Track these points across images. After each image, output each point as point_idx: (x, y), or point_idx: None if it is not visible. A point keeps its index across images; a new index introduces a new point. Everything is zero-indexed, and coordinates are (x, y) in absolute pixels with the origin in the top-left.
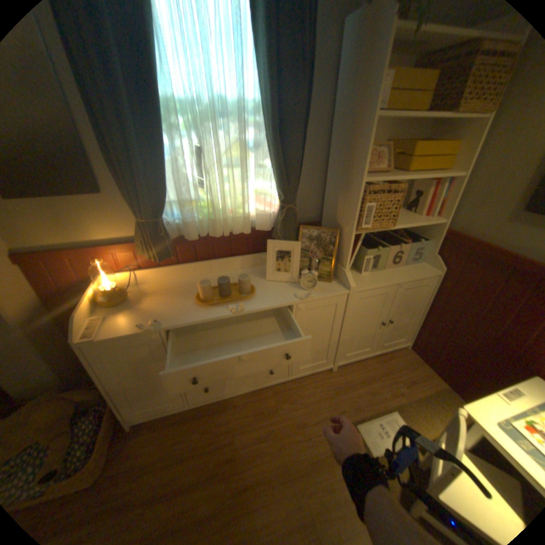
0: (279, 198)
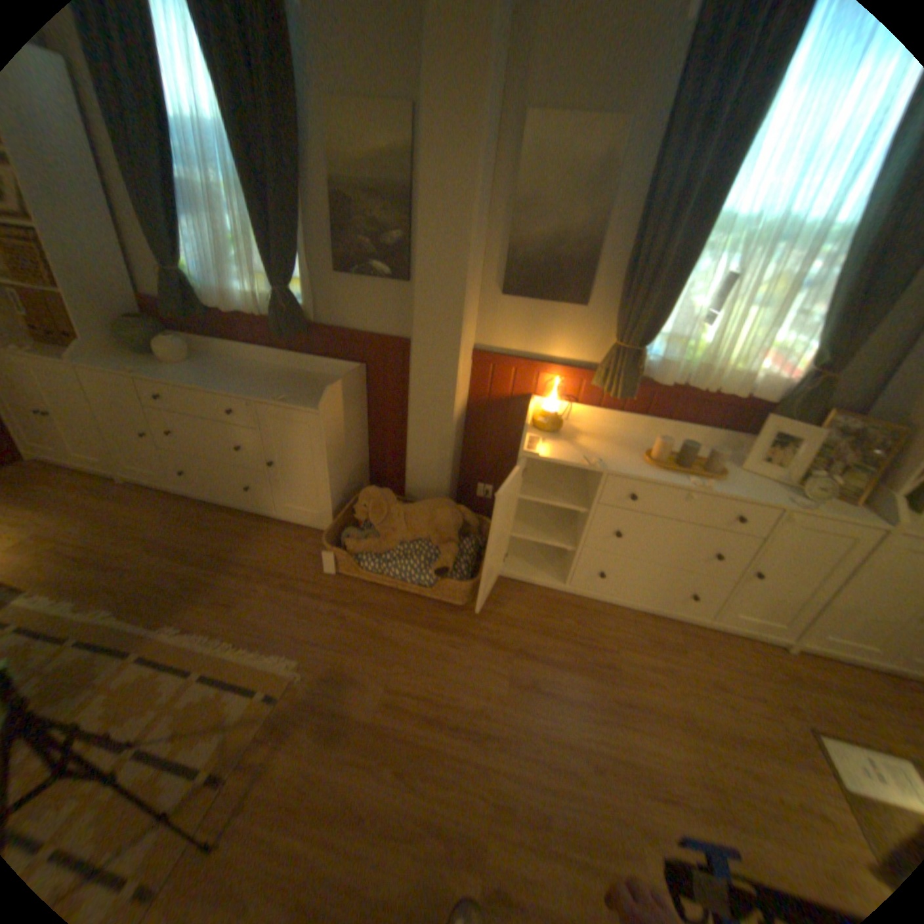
0: (815, 361)
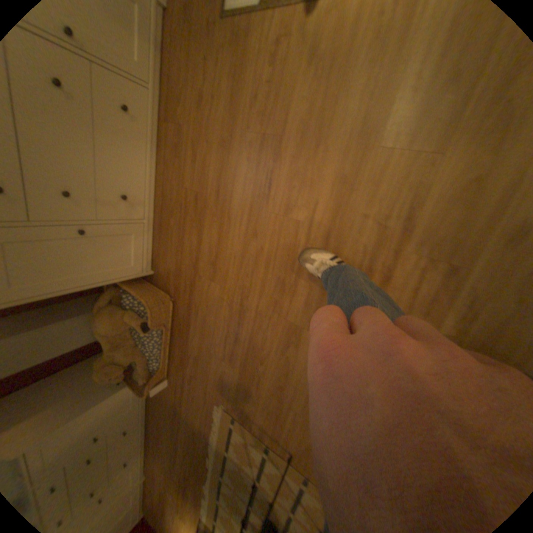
0: None
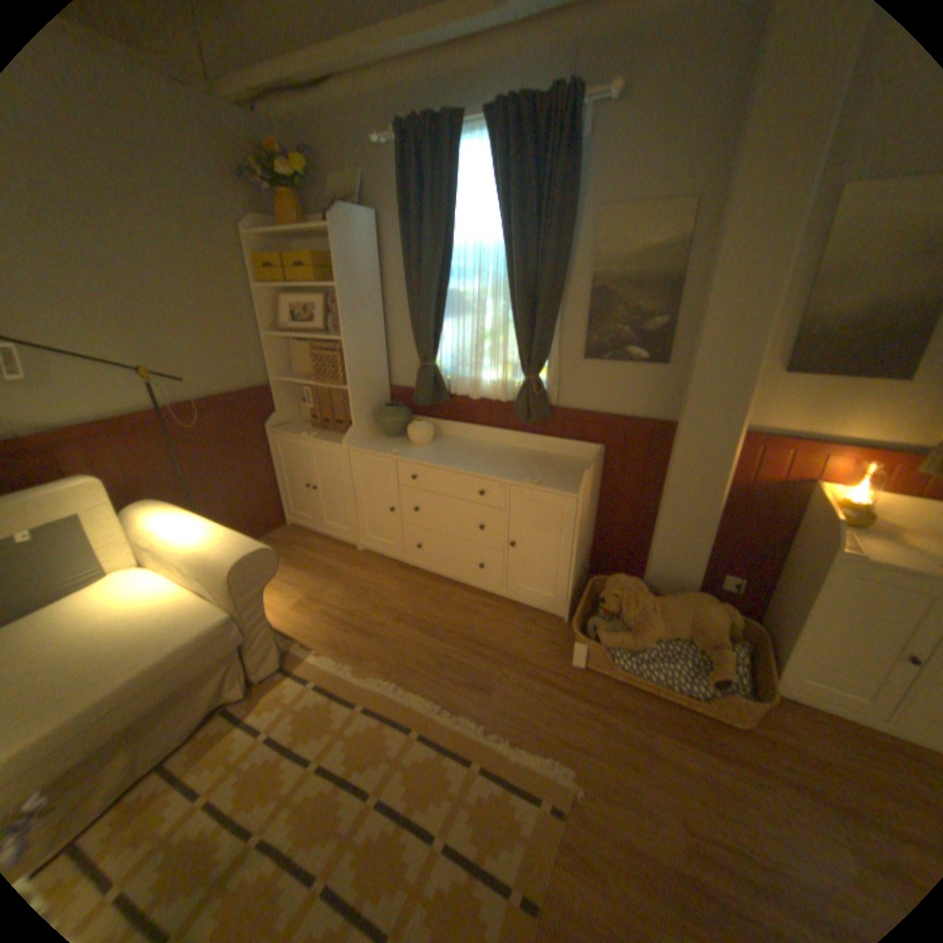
0: None
